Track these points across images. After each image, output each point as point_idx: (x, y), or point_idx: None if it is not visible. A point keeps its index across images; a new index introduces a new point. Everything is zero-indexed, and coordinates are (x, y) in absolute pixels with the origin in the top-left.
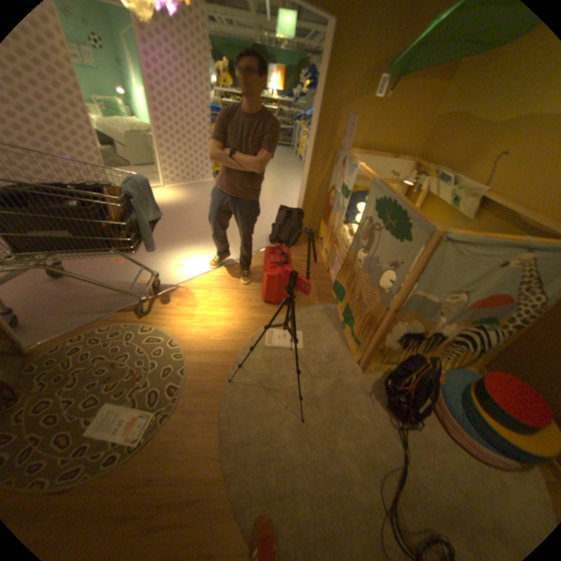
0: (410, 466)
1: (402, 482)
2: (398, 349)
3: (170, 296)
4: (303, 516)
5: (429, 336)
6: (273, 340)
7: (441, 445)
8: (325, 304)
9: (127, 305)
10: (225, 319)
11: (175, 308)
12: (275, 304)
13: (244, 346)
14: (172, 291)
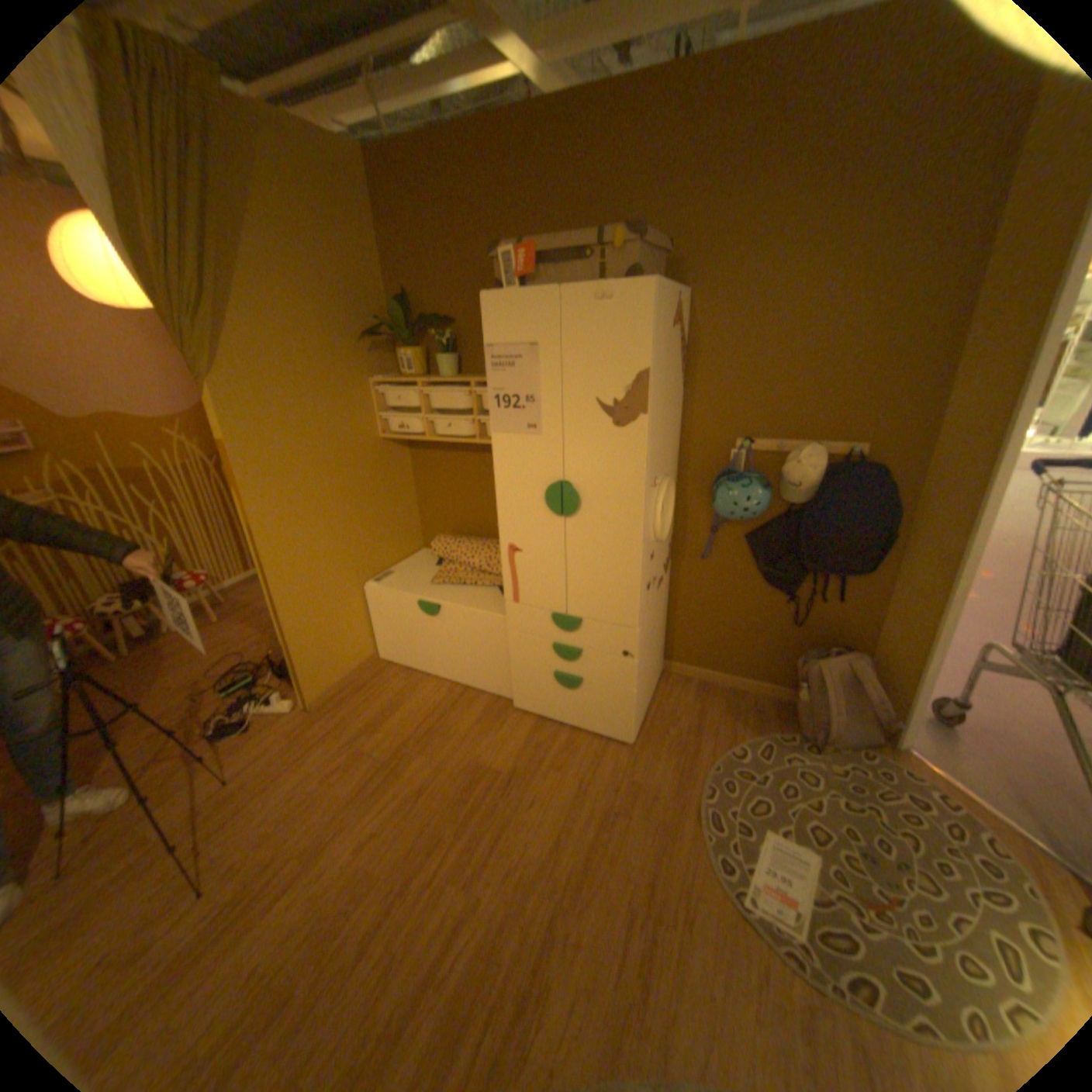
0: None
1: None
2: None
3: None
4: None
5: None
6: None
7: None
8: None
9: None
10: None
11: None
12: None
13: None
14: None
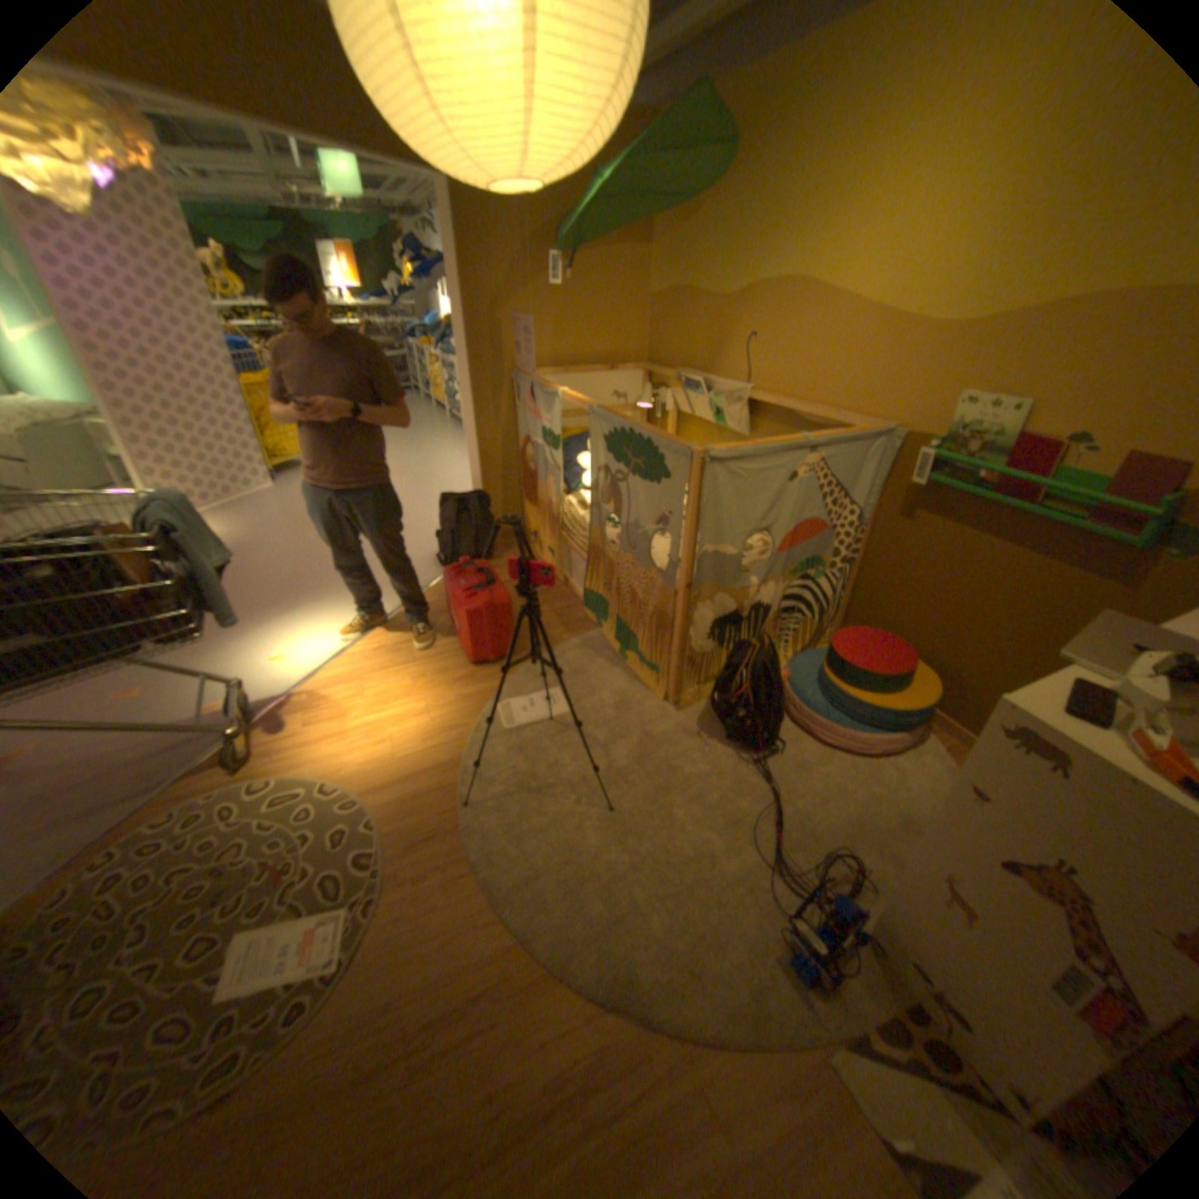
0: (783, 802)
1: (780, 826)
2: (713, 649)
3: (283, 717)
4: (661, 928)
5: (746, 613)
6: (516, 718)
7: (815, 759)
8: (582, 635)
9: (194, 761)
10: (413, 717)
11: (304, 732)
12: (497, 663)
13: (469, 745)
14: (282, 707)
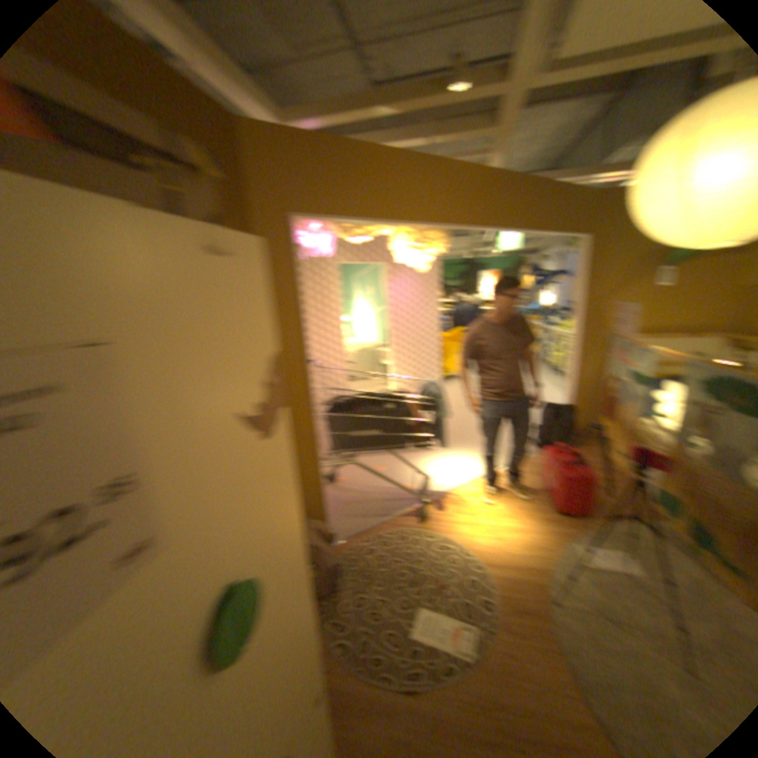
0: None
1: None
2: None
3: (445, 504)
4: None
5: None
6: (596, 562)
7: None
8: (652, 522)
9: (405, 510)
10: (518, 532)
11: (456, 516)
12: (578, 519)
13: (558, 566)
14: (445, 498)
